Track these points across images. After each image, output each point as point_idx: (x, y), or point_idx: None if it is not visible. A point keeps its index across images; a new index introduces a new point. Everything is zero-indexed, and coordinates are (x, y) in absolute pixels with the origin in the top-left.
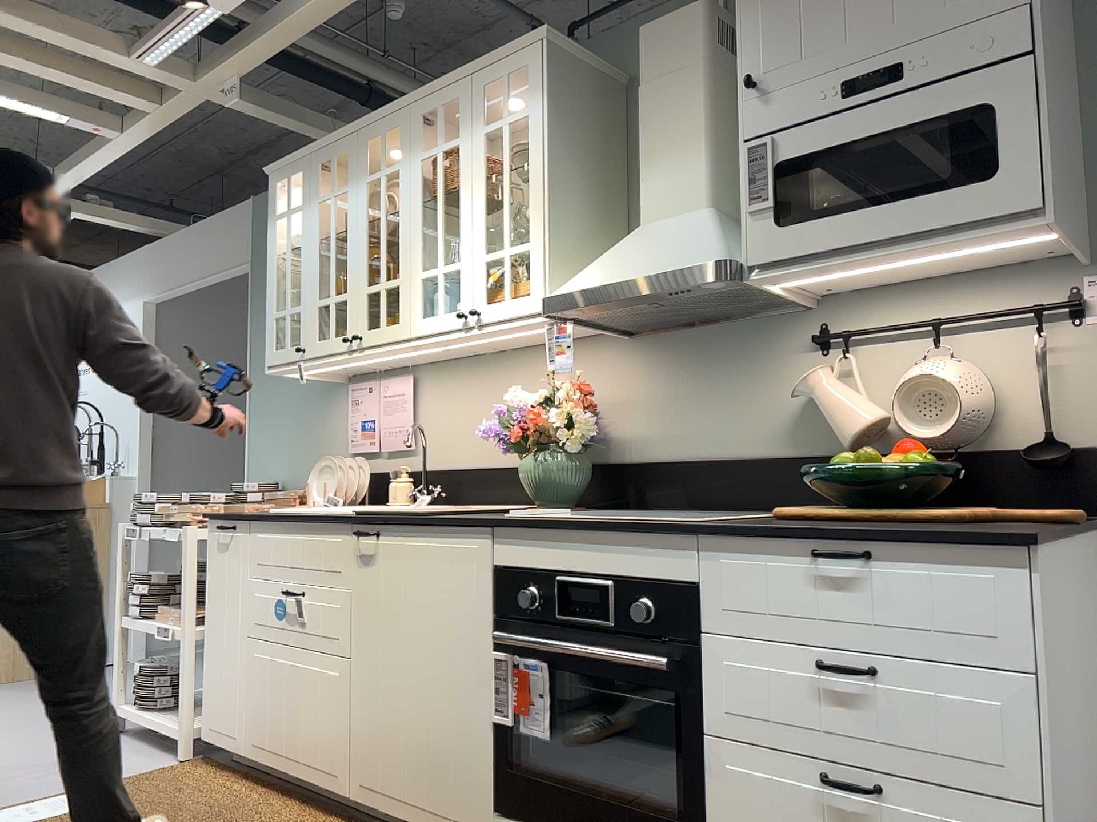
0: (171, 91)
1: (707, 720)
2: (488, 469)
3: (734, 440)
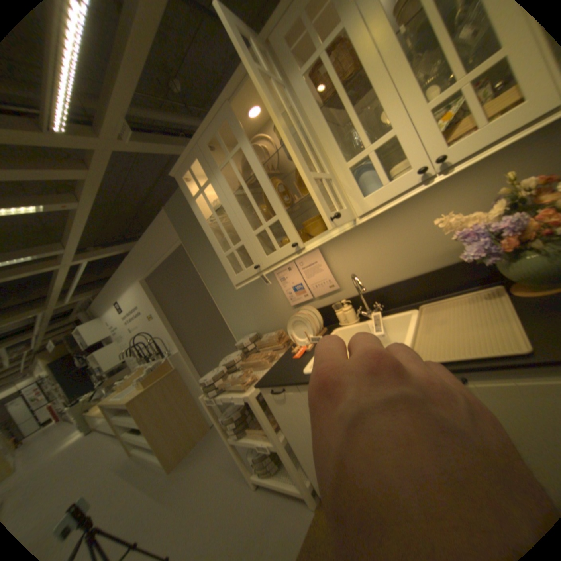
0: (87, 156)
1: None
2: (411, 278)
3: None
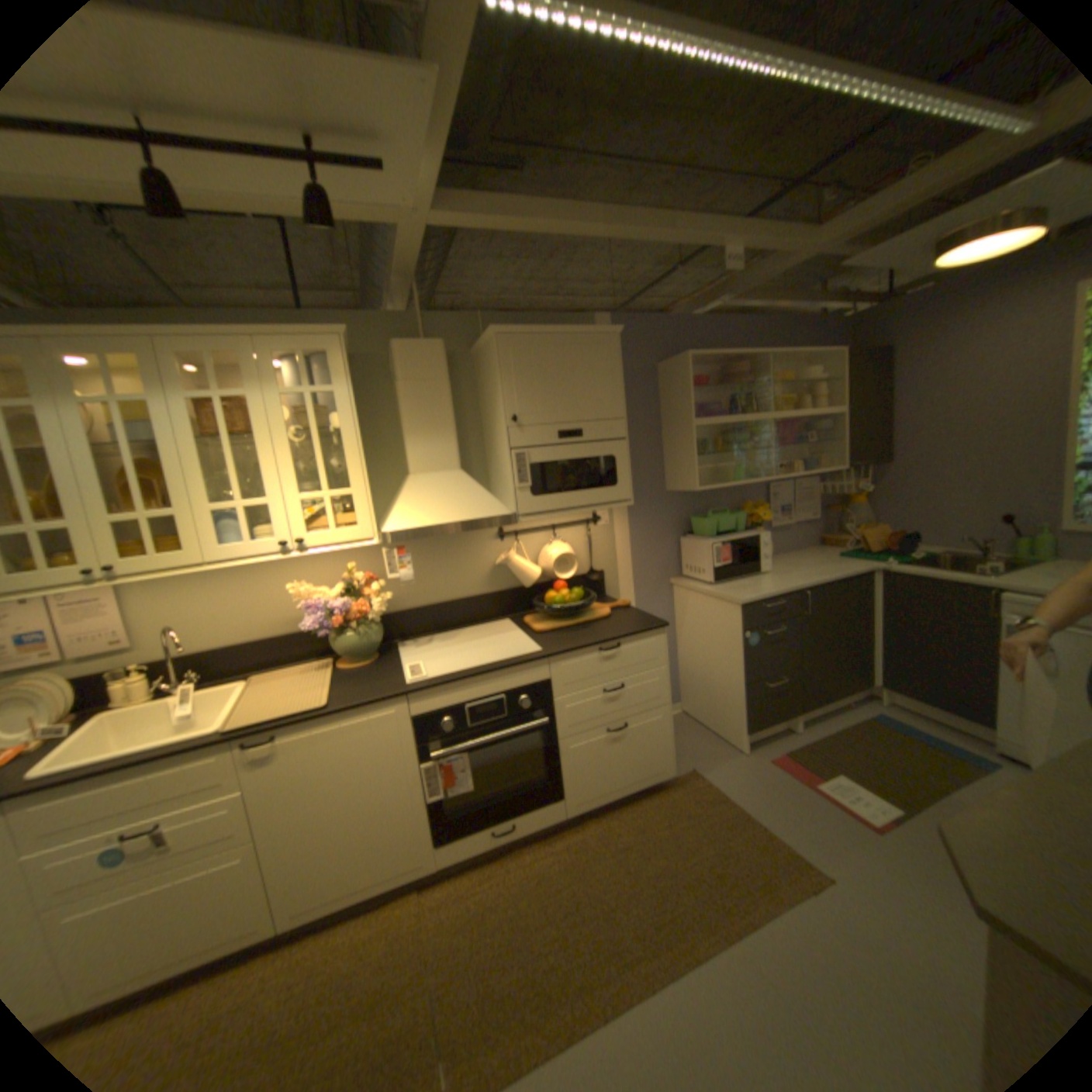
0: None
1: (558, 735)
2: (248, 642)
3: (458, 589)
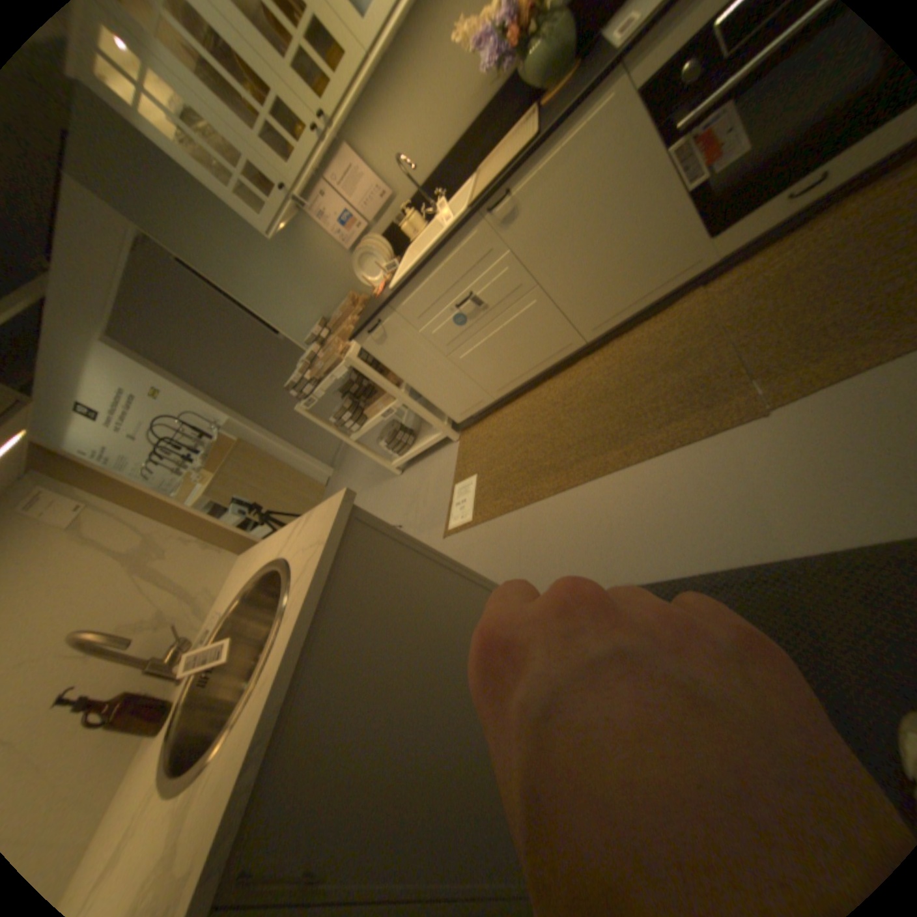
0: None
1: None
2: (461, 137)
3: None
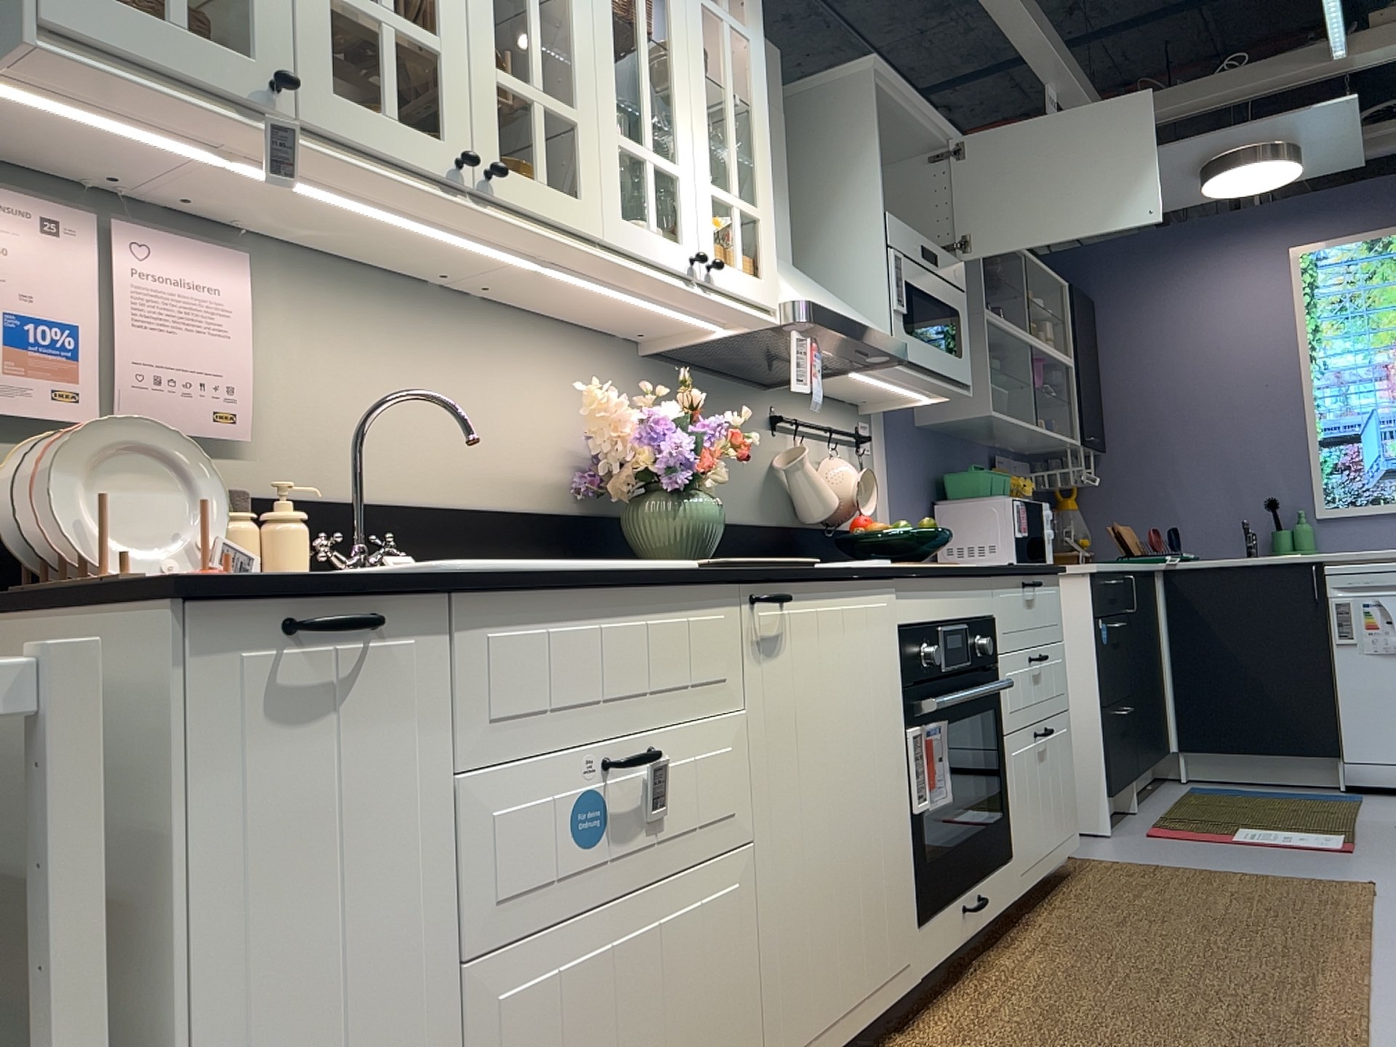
0: None
1: (1004, 723)
2: (450, 508)
3: (730, 504)
